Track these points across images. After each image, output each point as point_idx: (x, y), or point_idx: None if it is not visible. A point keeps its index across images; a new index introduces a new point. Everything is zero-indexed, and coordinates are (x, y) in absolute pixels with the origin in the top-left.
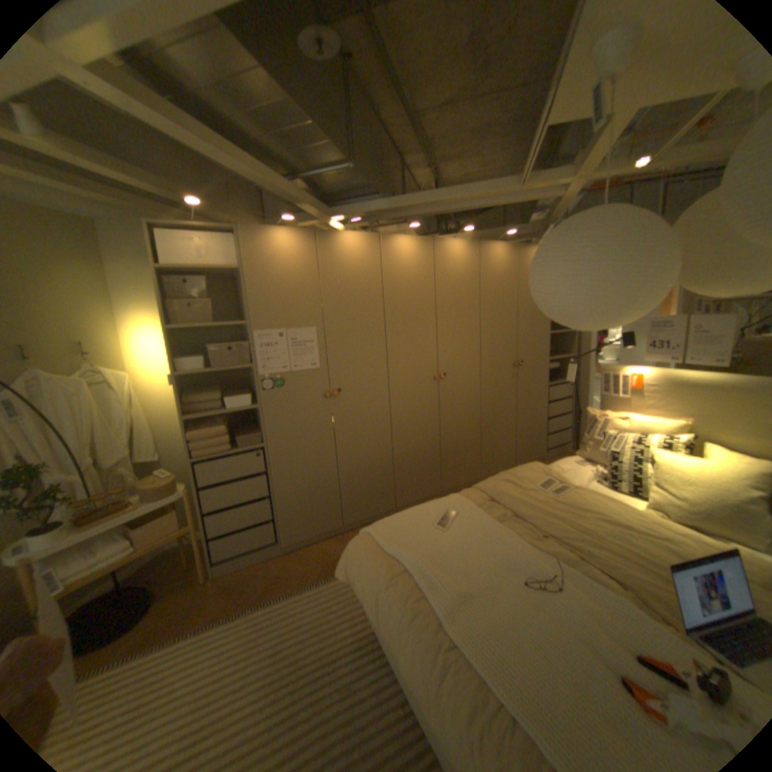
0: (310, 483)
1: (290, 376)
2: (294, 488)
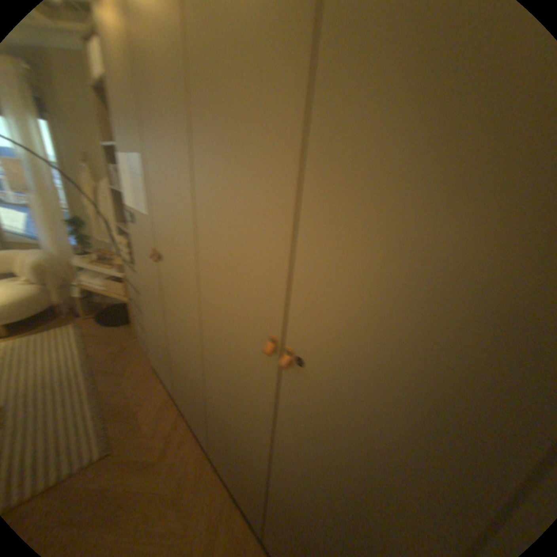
0: (153, 335)
1: (133, 214)
2: (148, 327)
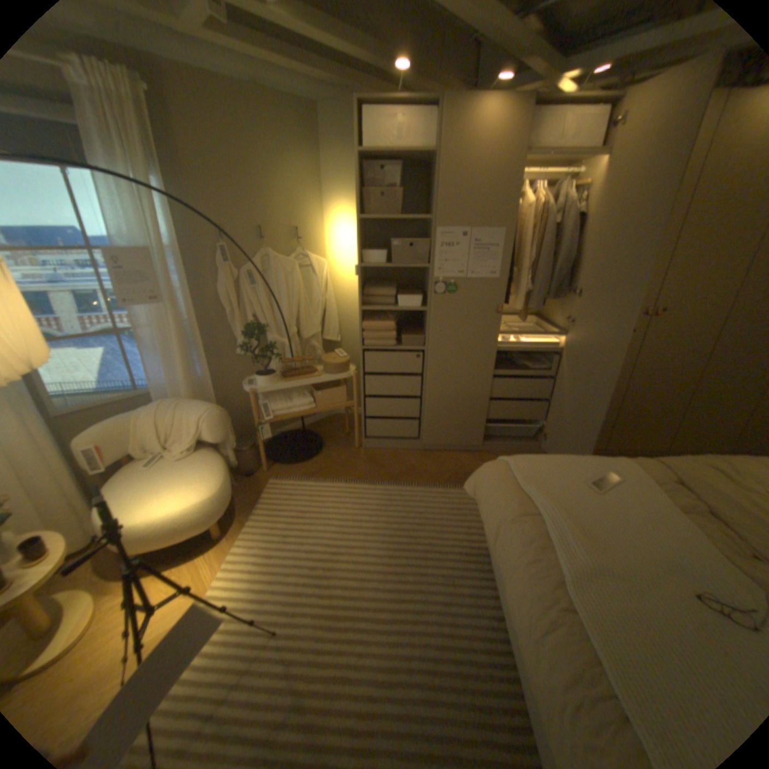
0: (459, 396)
1: (464, 282)
2: (444, 396)
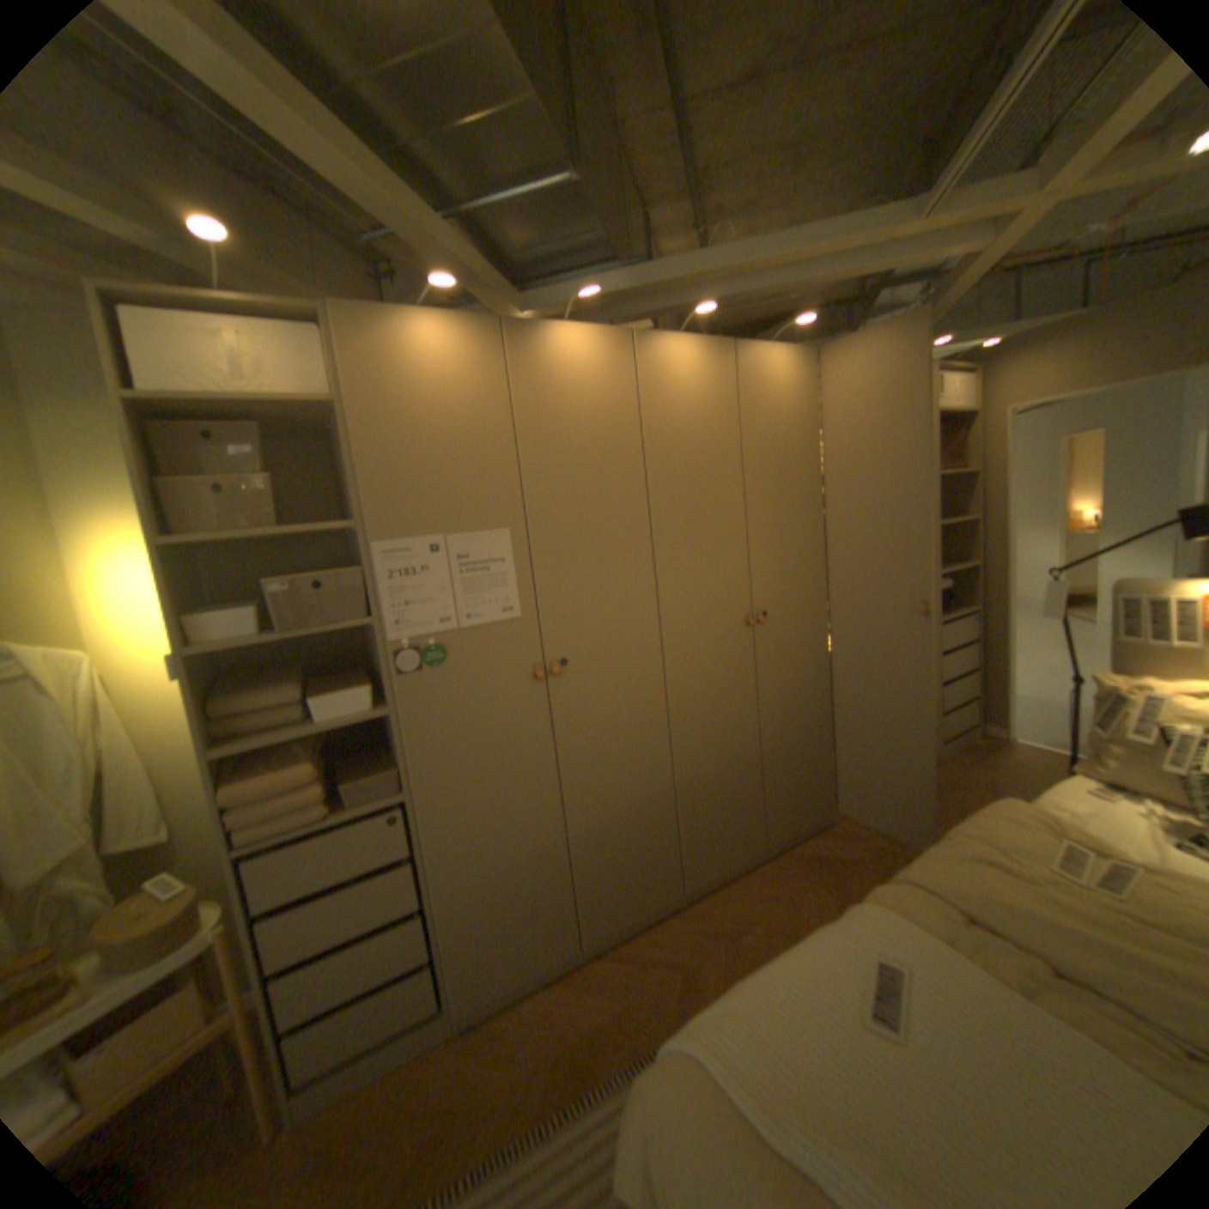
0: (509, 869)
1: (459, 637)
2: (476, 883)
